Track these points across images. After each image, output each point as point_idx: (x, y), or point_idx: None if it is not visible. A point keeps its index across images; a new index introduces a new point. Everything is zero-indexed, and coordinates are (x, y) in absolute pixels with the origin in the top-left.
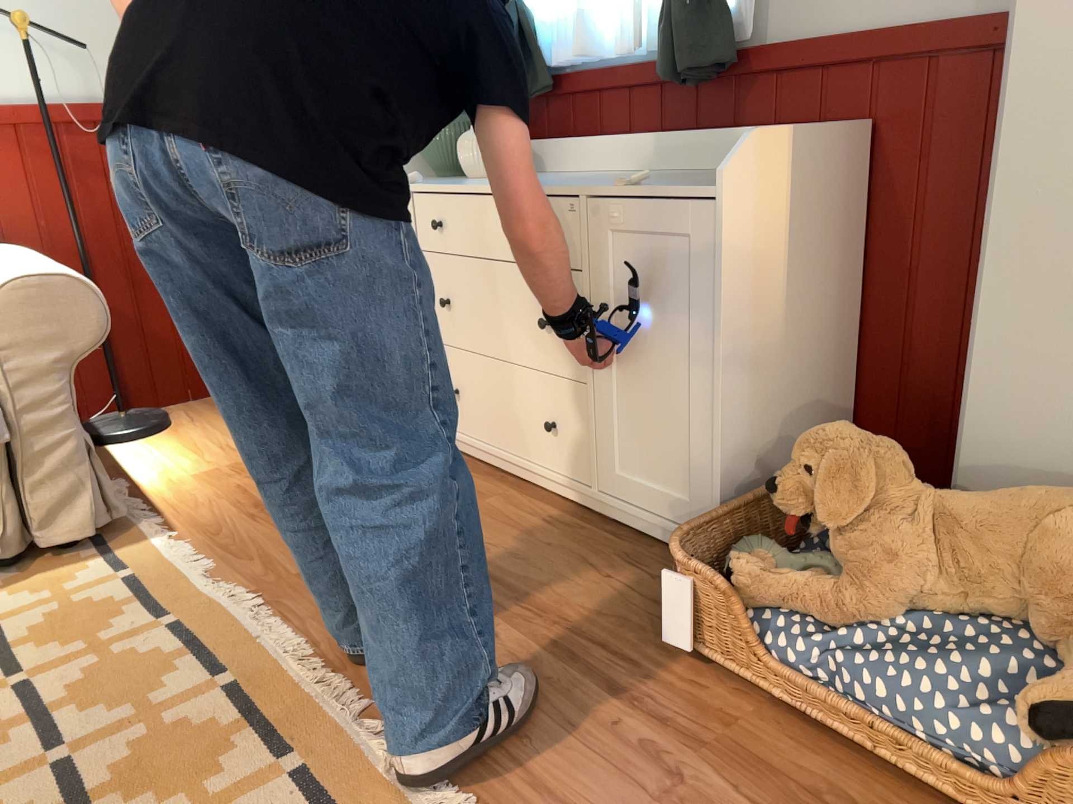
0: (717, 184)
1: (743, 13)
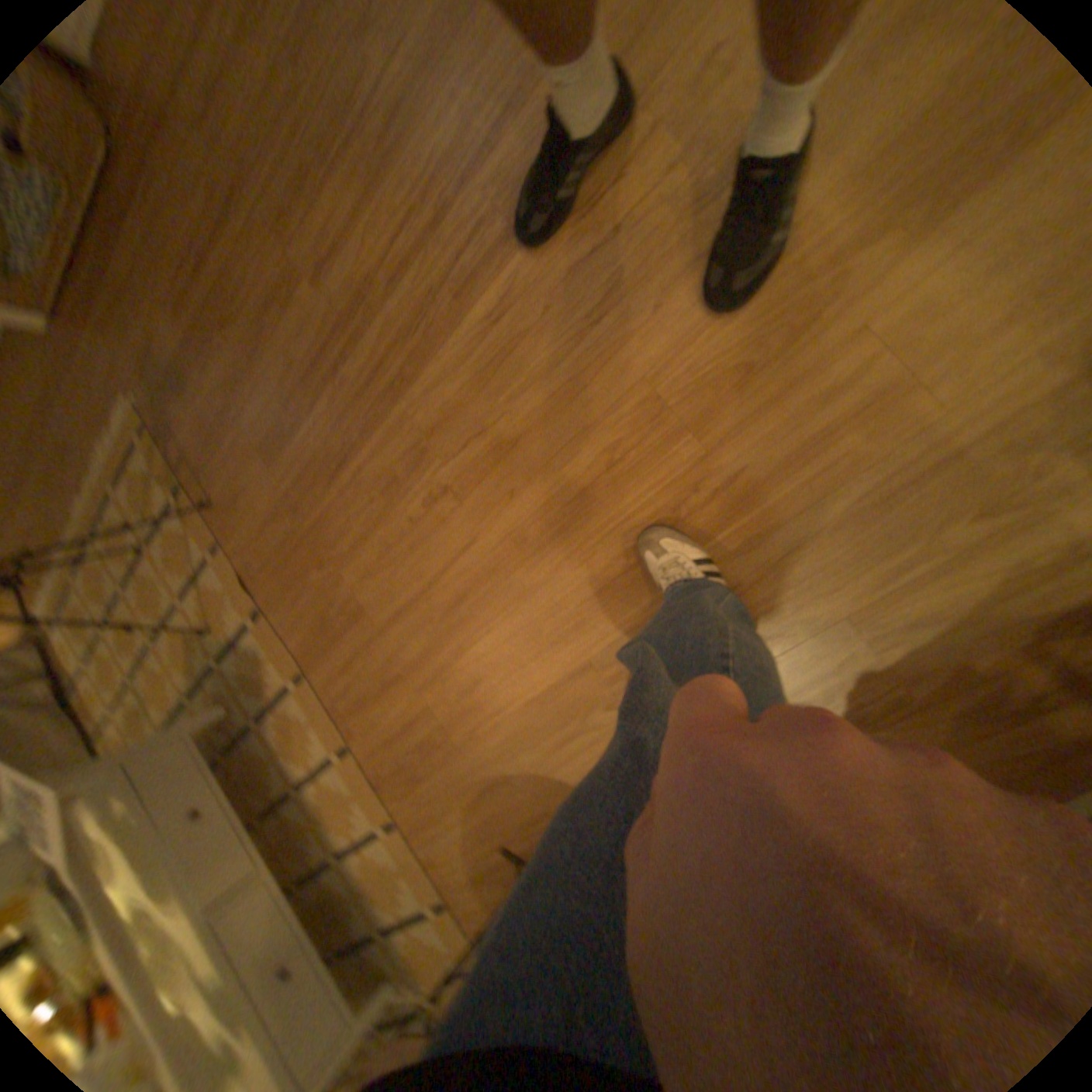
0: None
1: None
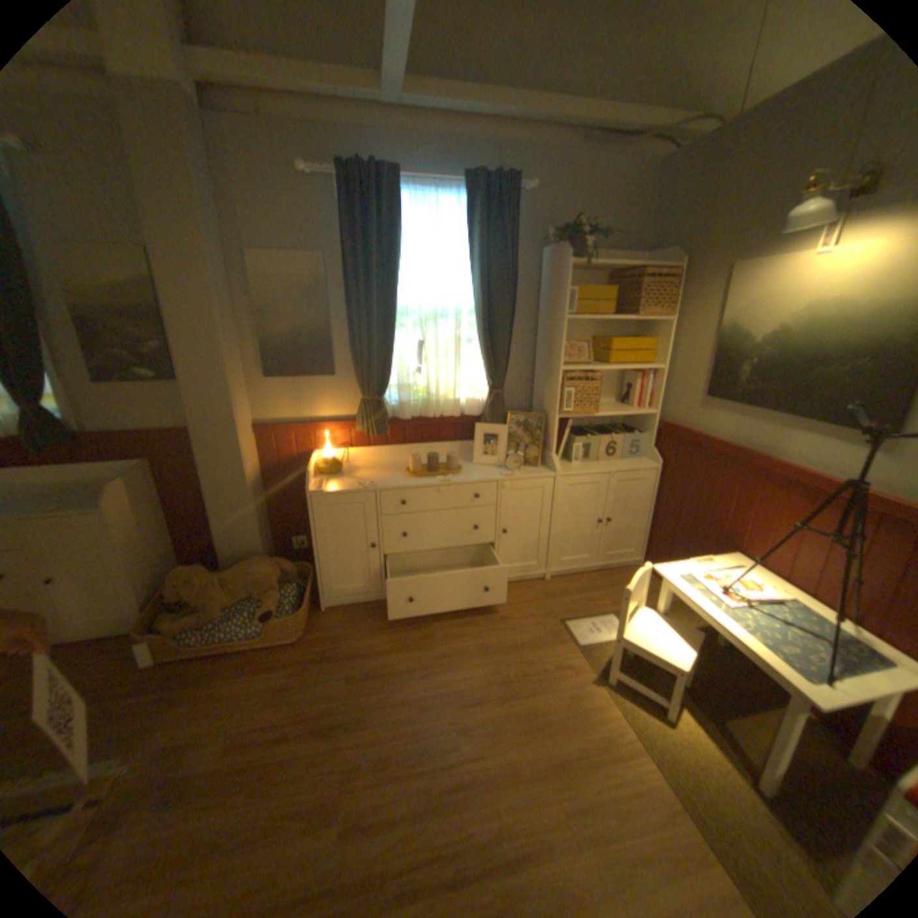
0: (98, 506)
1: (69, 421)
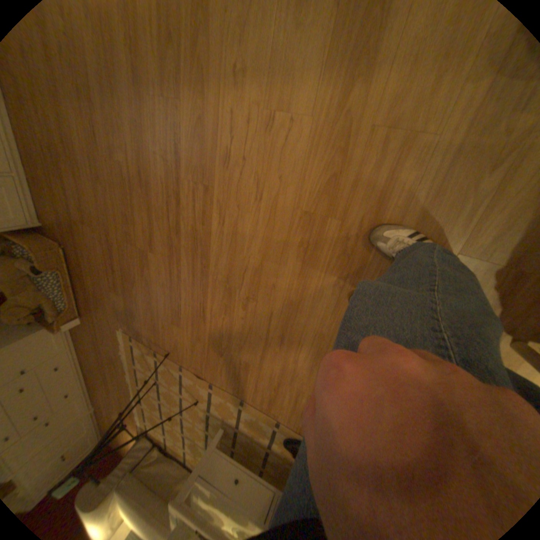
0: None
1: None
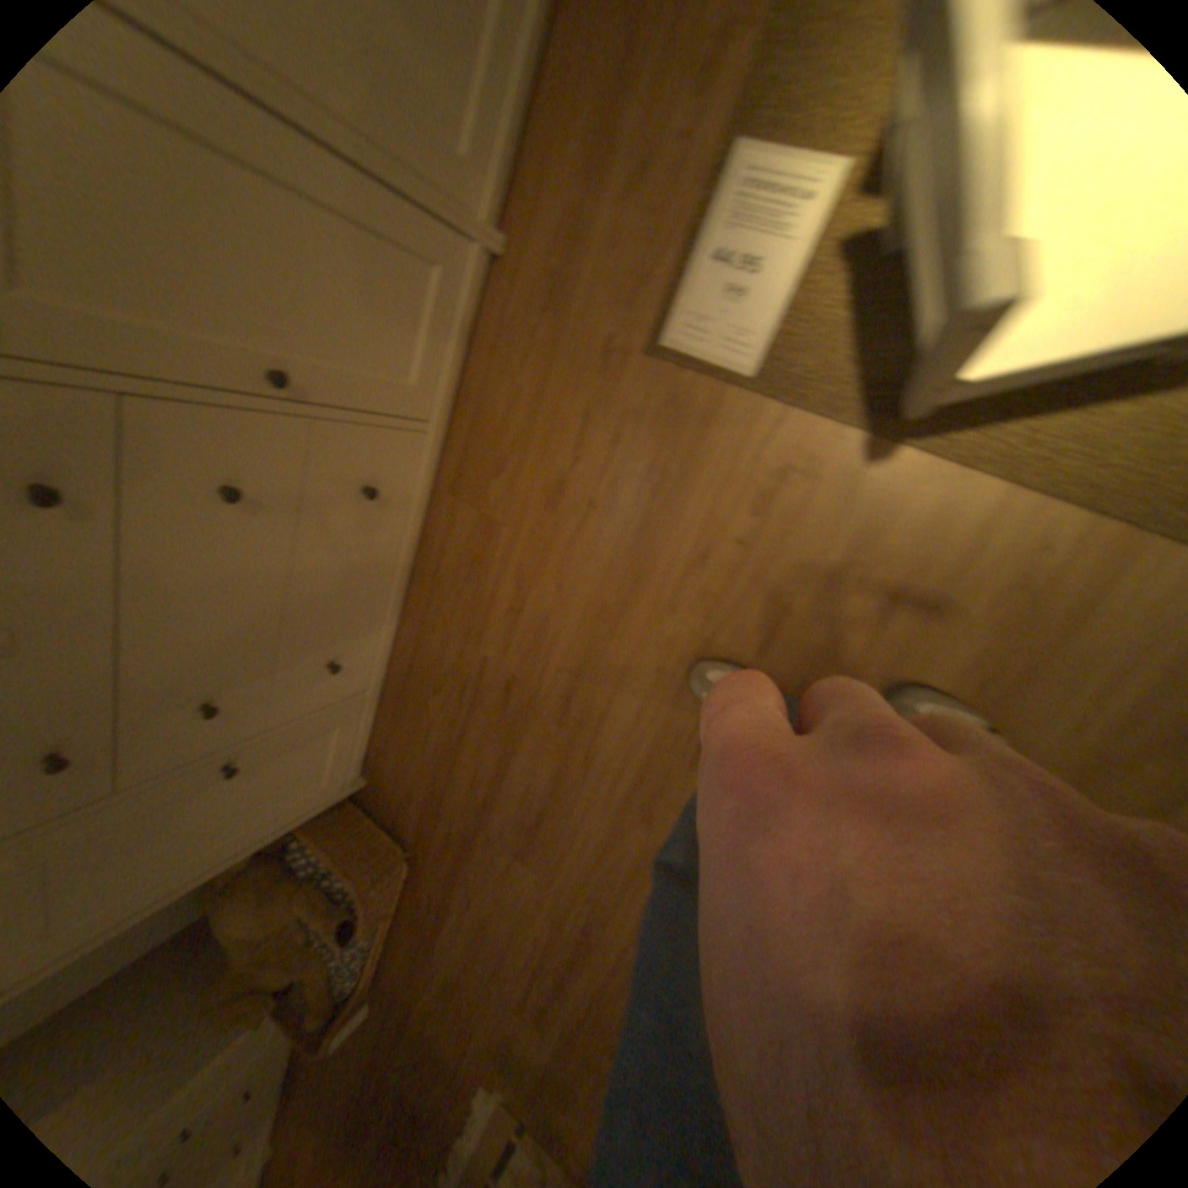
0: None
1: None
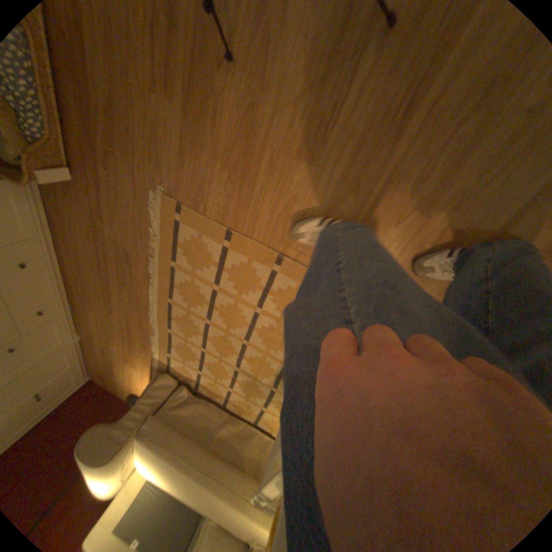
0: None
1: None
